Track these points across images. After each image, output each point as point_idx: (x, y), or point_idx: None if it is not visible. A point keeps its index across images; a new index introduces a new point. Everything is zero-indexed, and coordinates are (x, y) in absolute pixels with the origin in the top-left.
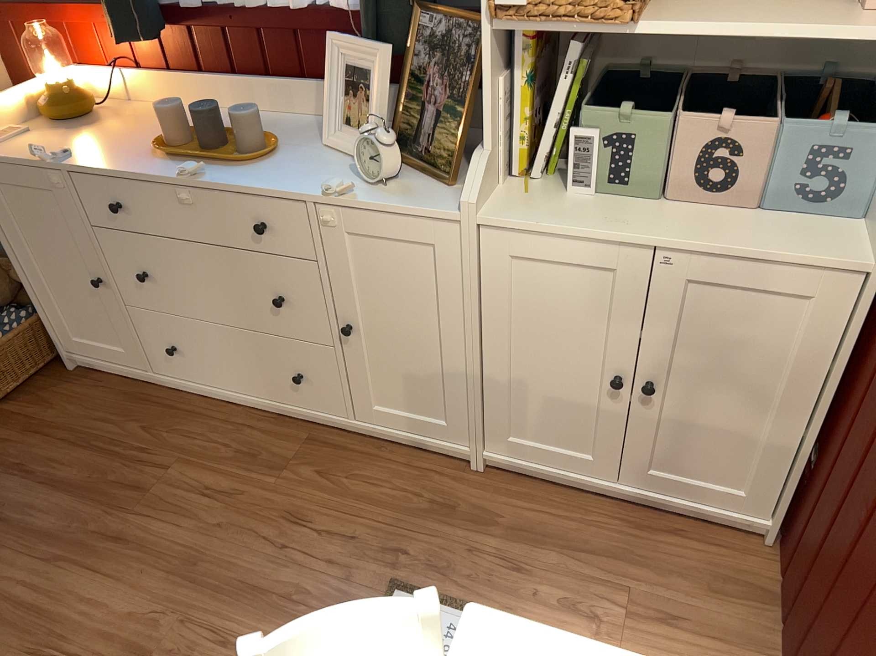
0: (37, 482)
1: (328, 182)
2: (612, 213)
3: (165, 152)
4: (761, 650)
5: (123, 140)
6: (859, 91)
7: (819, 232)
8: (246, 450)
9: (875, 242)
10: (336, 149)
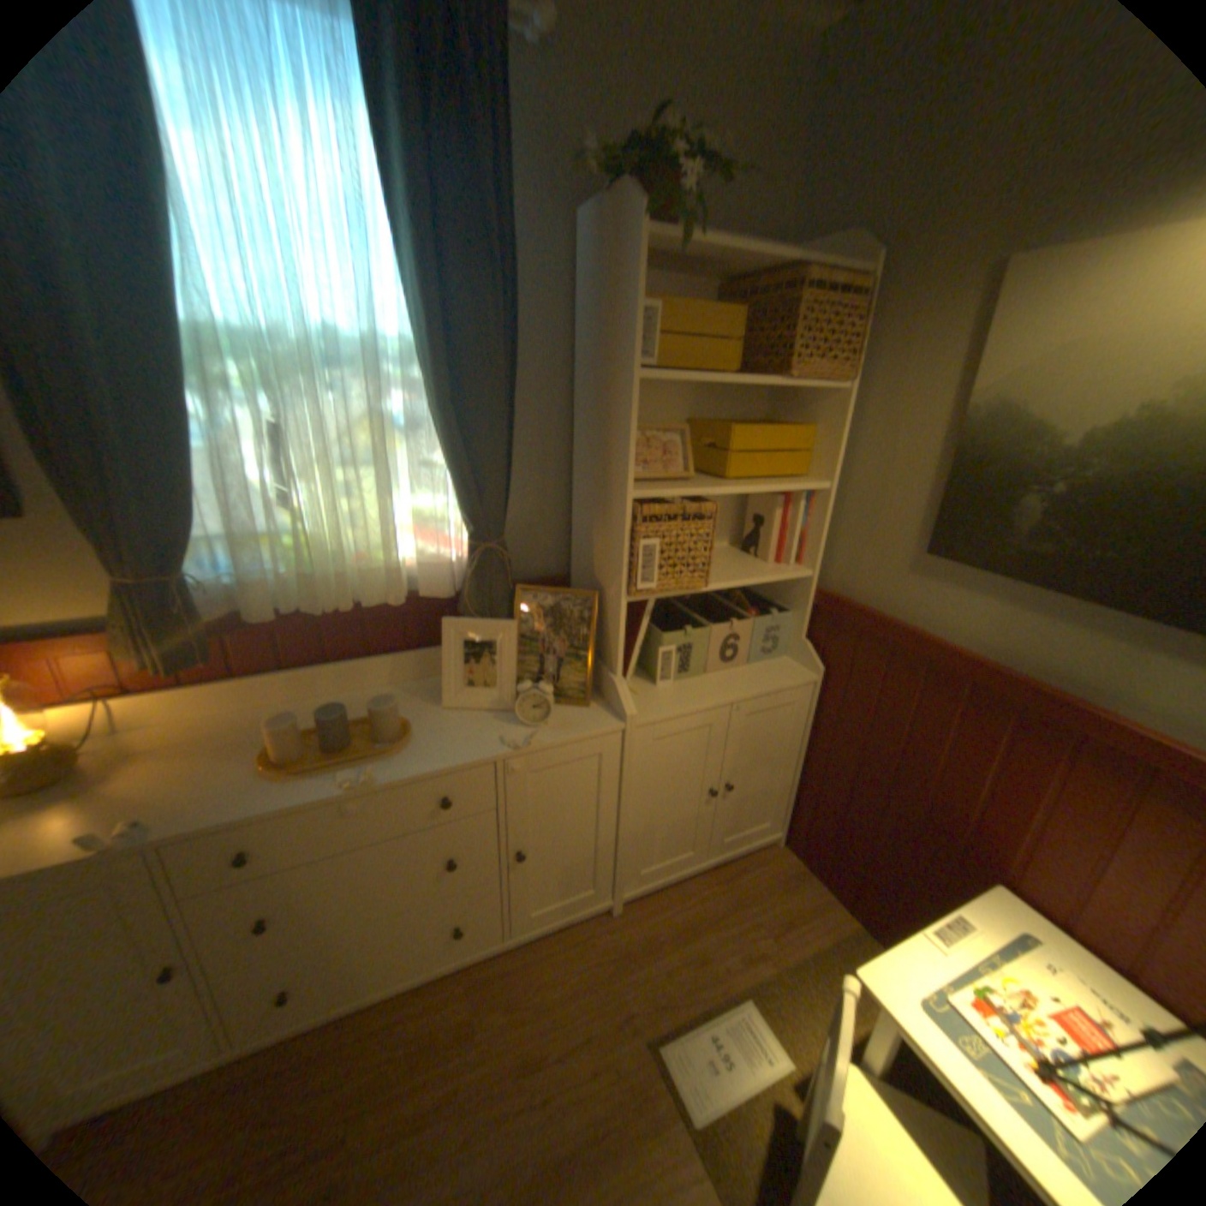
0: None
1: (507, 740)
2: (694, 693)
3: (293, 773)
4: (831, 911)
5: (191, 782)
6: (746, 595)
7: (780, 670)
8: (415, 1048)
9: (806, 668)
10: (460, 710)
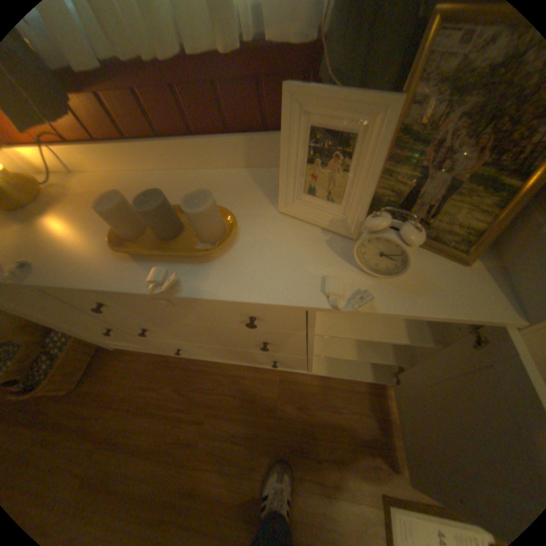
0: (121, 453)
1: (332, 289)
2: None
3: (126, 254)
4: None
5: (78, 233)
6: None
7: None
8: (246, 398)
9: None
10: (298, 218)
